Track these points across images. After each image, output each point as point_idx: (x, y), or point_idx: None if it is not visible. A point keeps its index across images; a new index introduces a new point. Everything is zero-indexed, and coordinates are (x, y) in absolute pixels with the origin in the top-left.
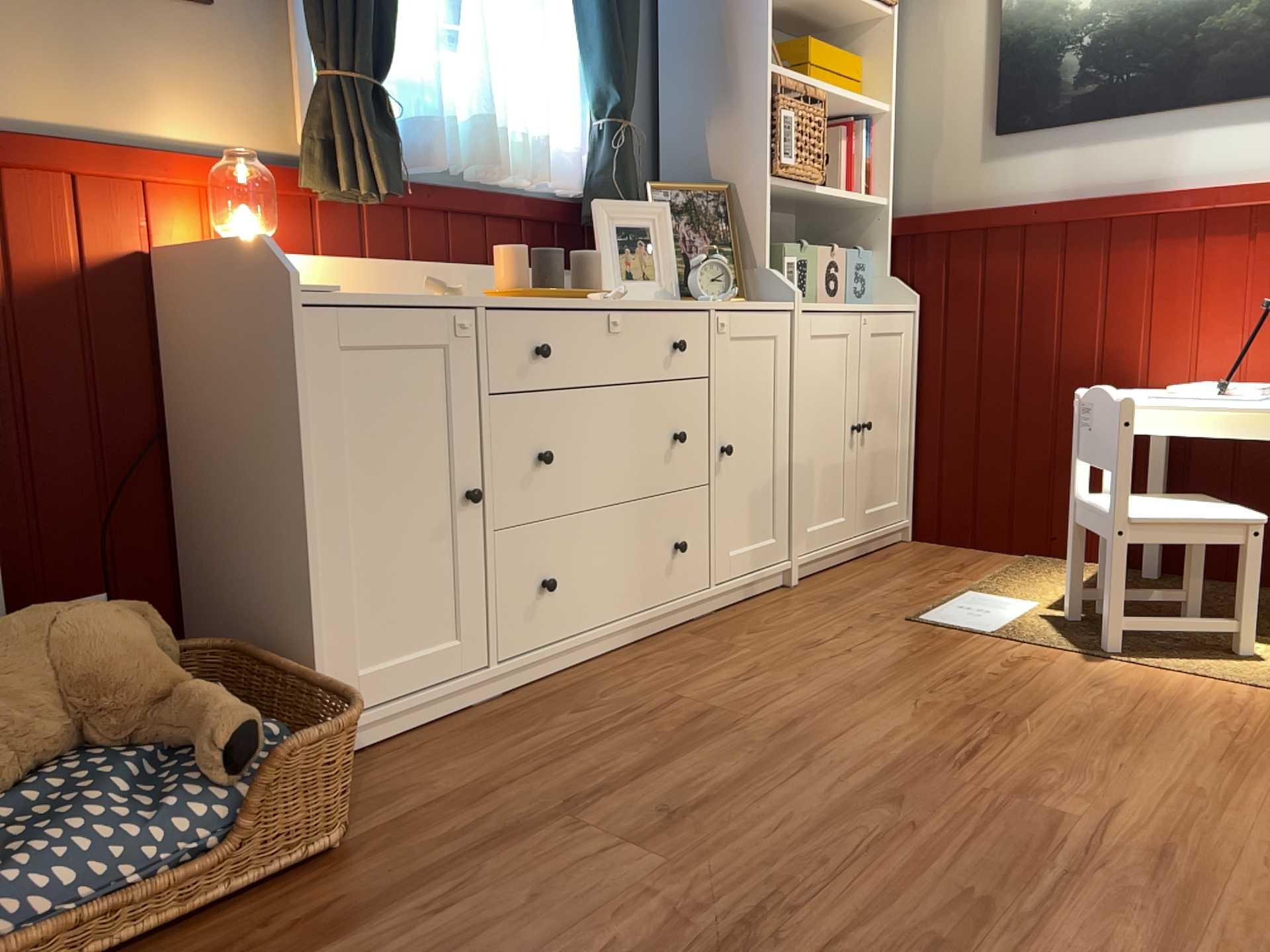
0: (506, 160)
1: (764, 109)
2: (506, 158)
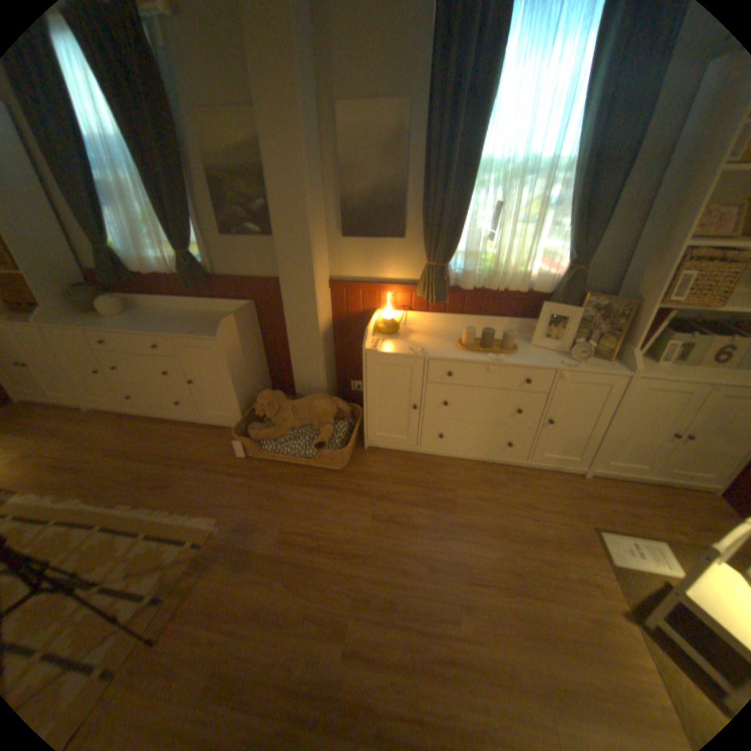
0: (513, 279)
1: (671, 268)
2: (512, 279)
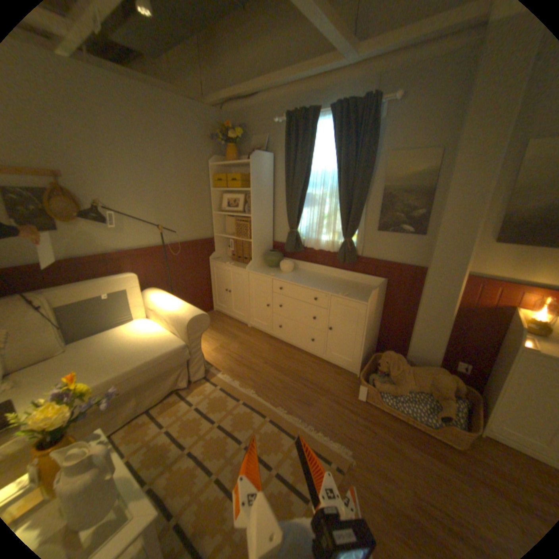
0: None
1: None
2: None
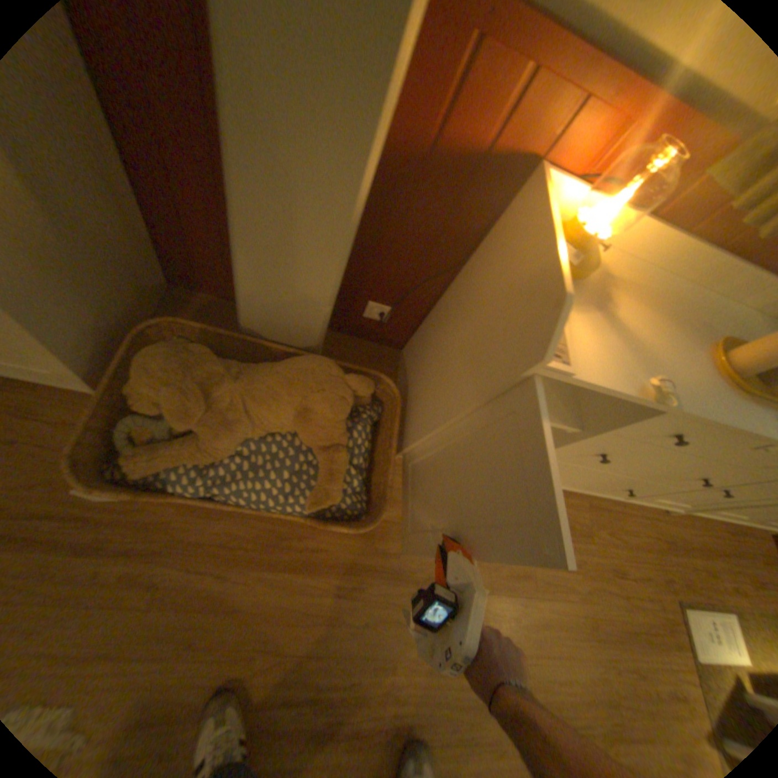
0: None
1: None
2: None
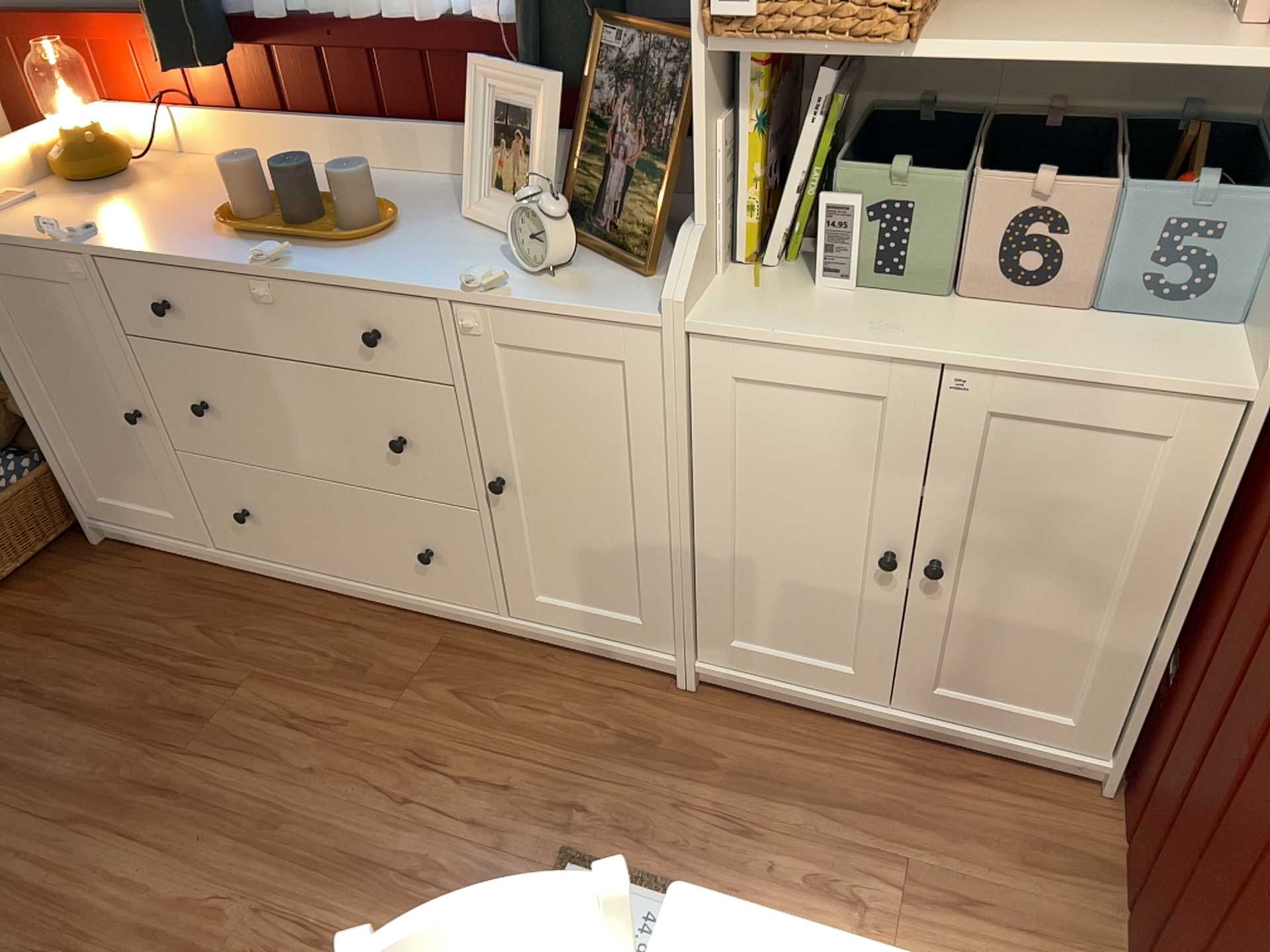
0: None
1: None
2: None
